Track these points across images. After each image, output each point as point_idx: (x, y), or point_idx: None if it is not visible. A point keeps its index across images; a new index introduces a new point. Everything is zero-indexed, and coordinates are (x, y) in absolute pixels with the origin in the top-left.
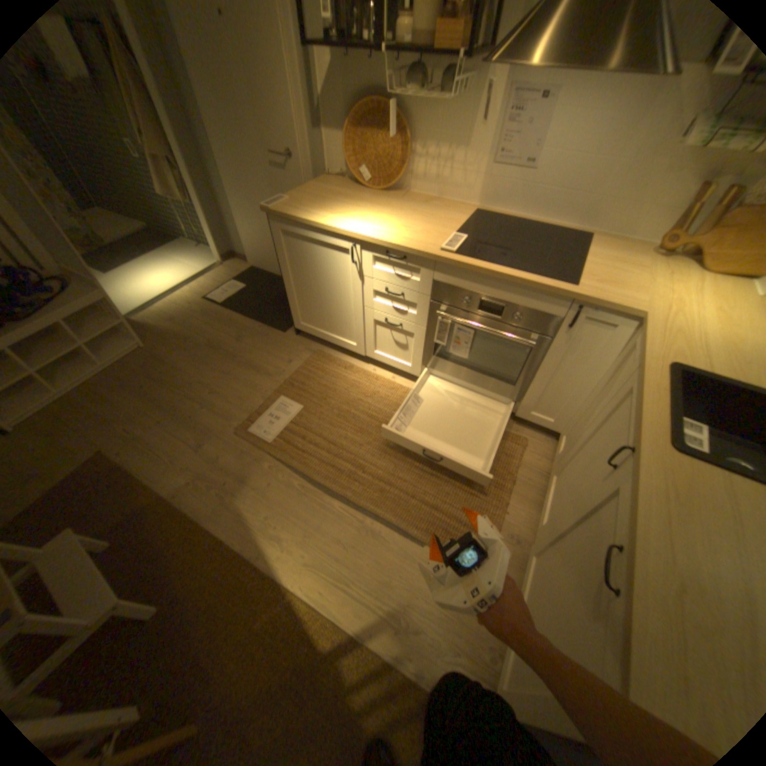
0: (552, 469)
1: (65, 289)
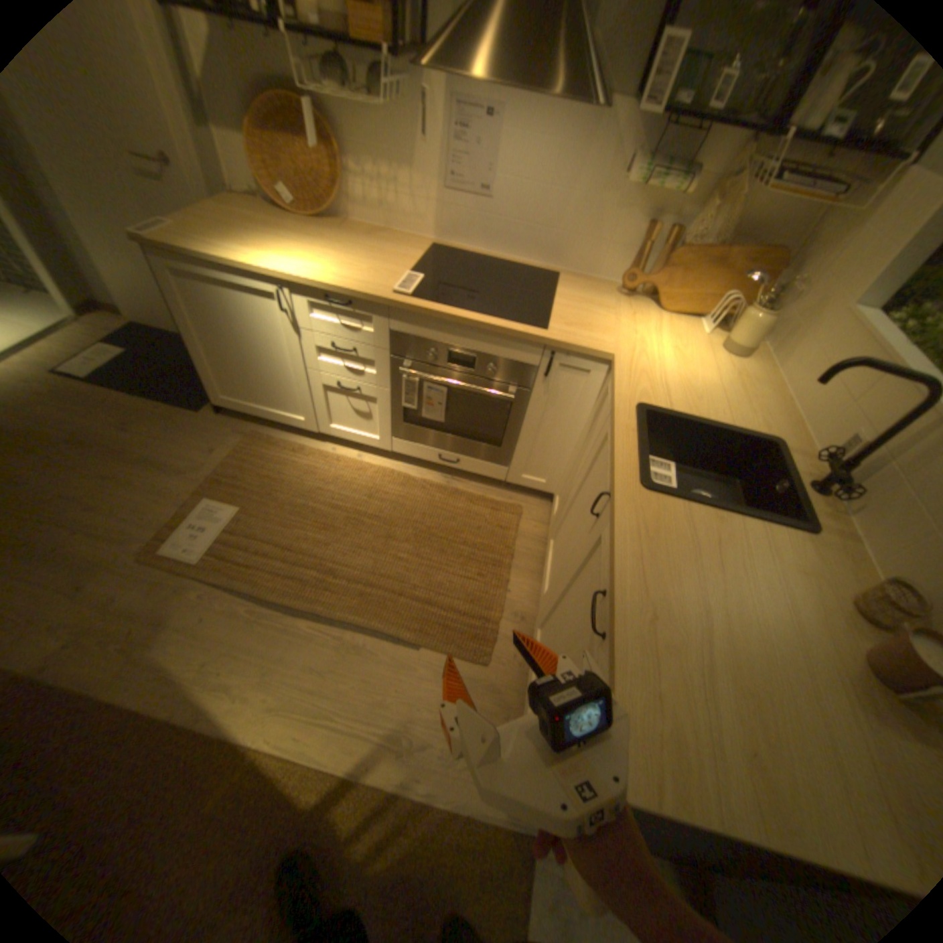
0: (548, 534)
1: None
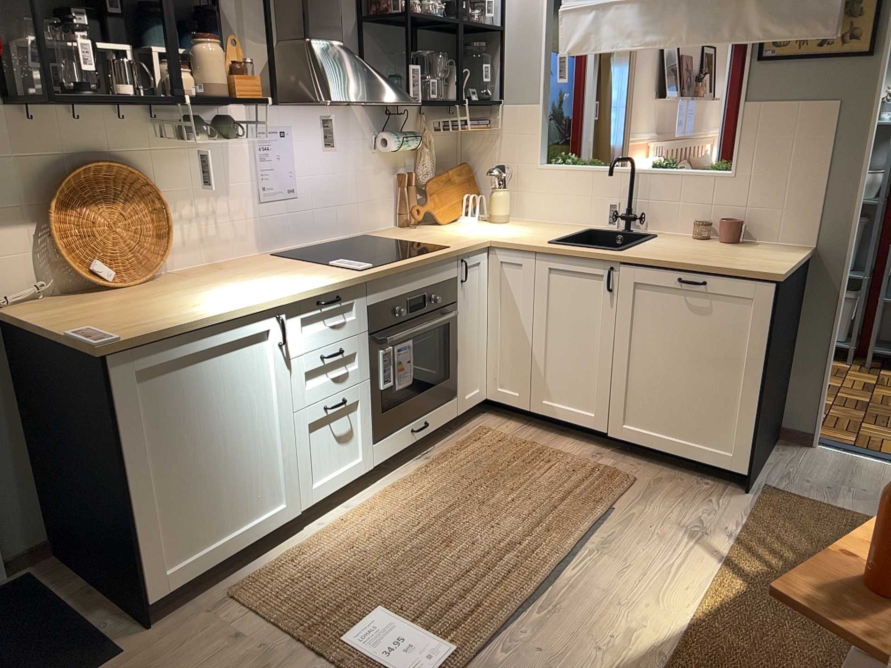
0: (530, 409)
1: None
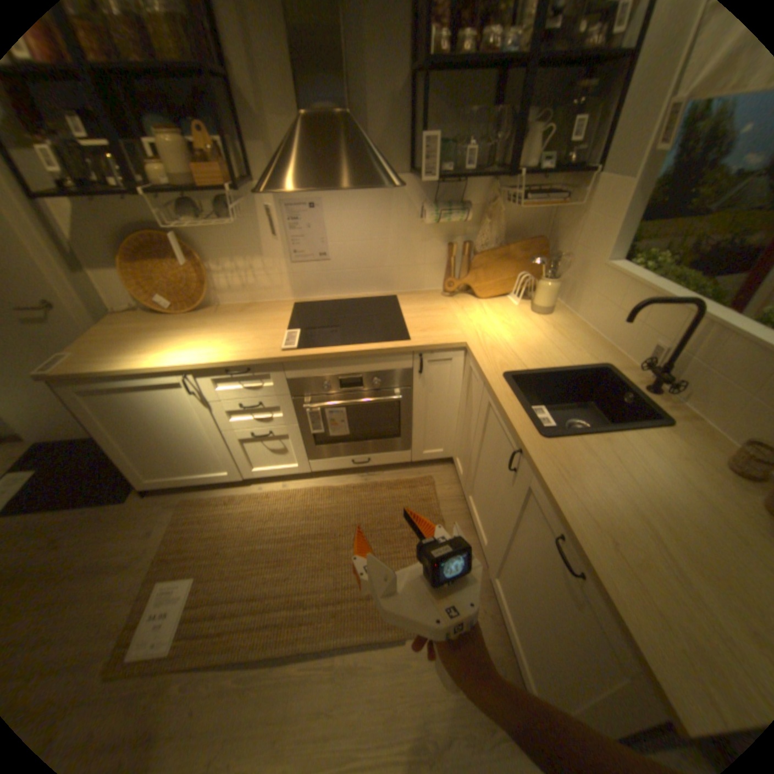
0: (463, 490)
1: None
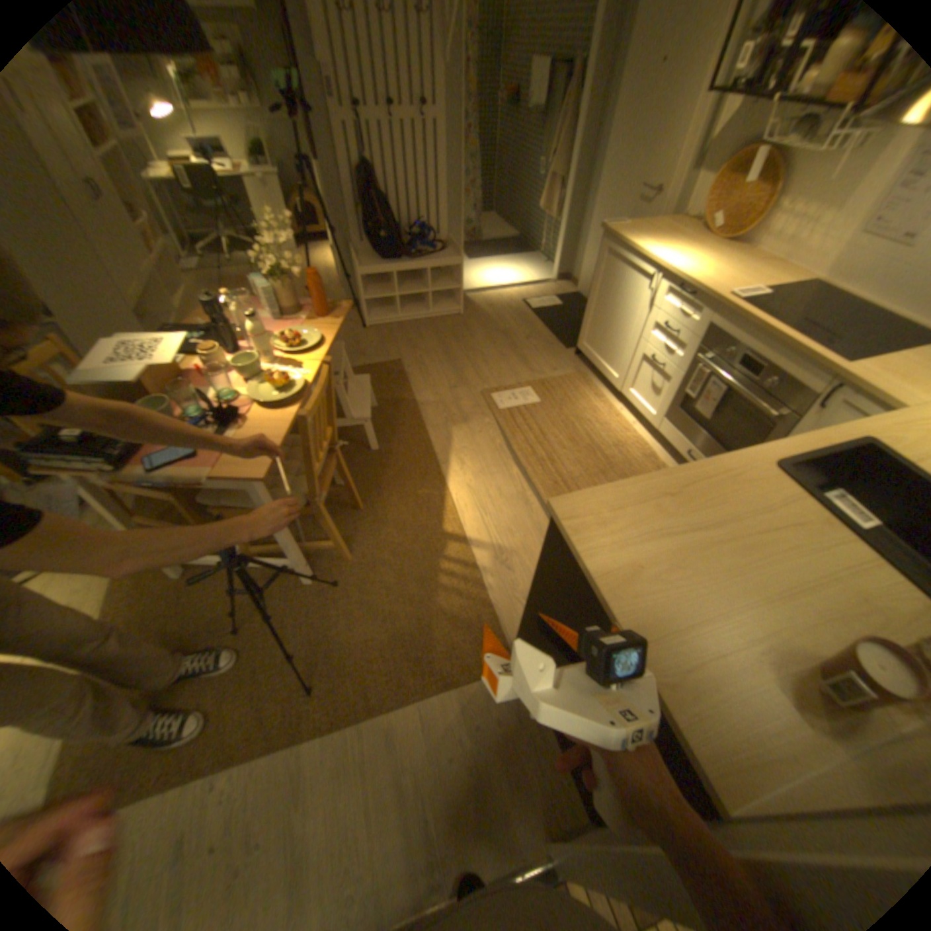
0: None
1: (442, 251)
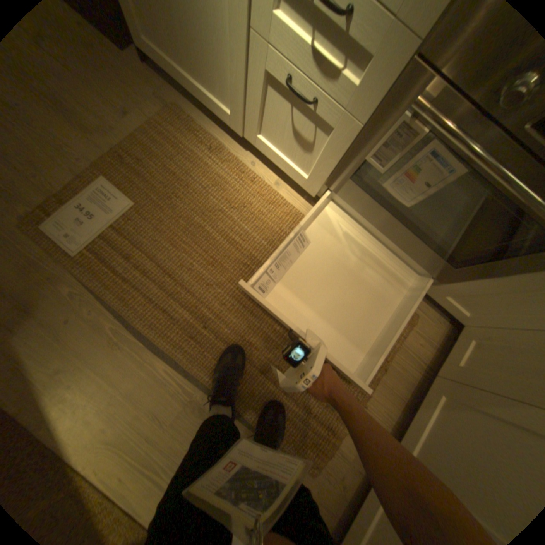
0: (440, 375)
1: None
